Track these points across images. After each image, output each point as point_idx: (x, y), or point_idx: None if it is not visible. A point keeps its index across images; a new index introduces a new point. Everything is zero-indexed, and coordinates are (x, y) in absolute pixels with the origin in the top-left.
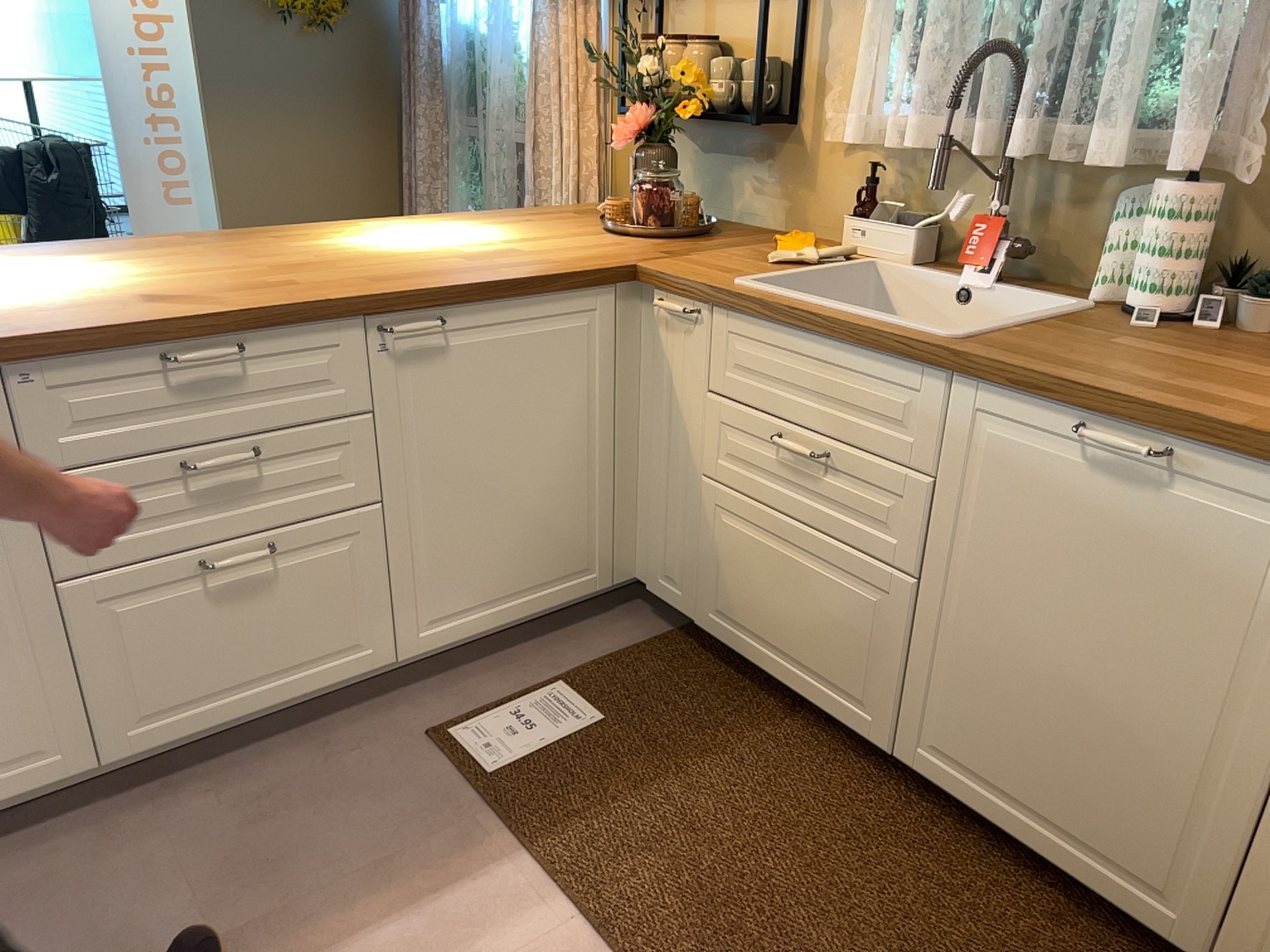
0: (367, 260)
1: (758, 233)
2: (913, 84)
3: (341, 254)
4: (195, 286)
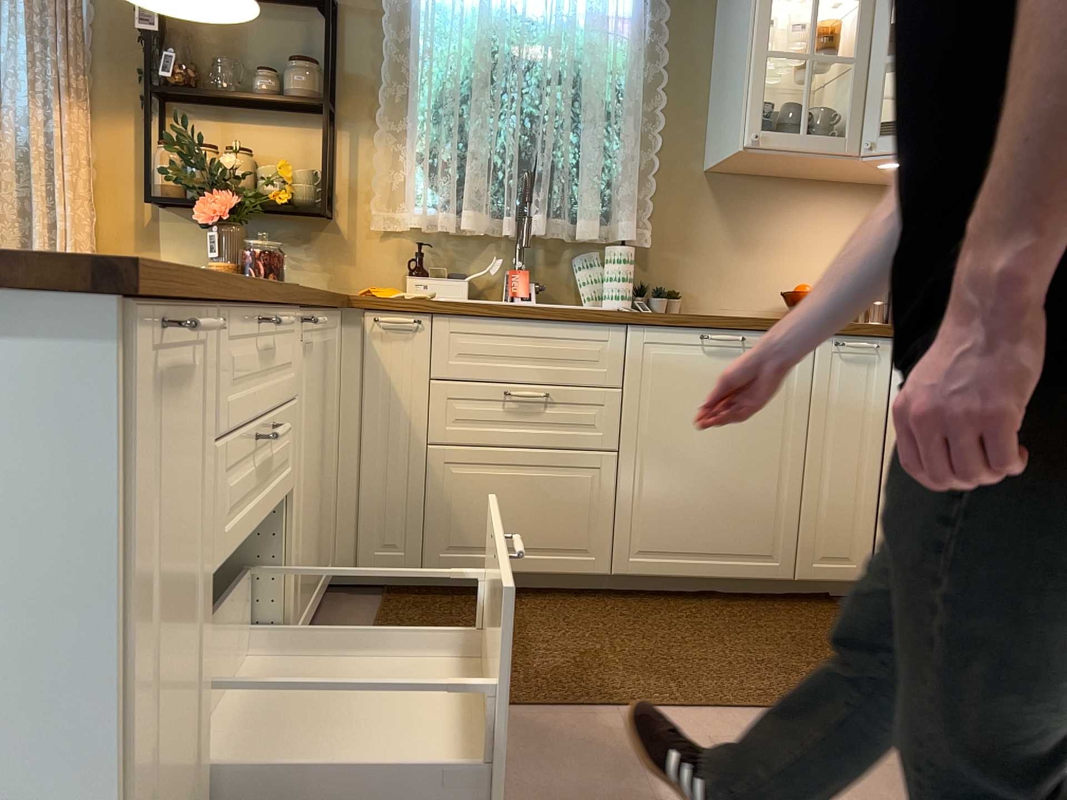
0: None
1: None
2: (452, 192)
3: None
4: None
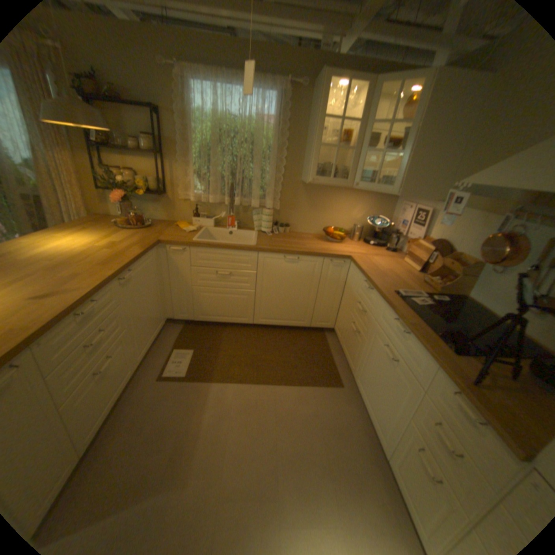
0: (74, 258)
1: (162, 222)
2: (206, 187)
3: (55, 258)
4: (39, 287)
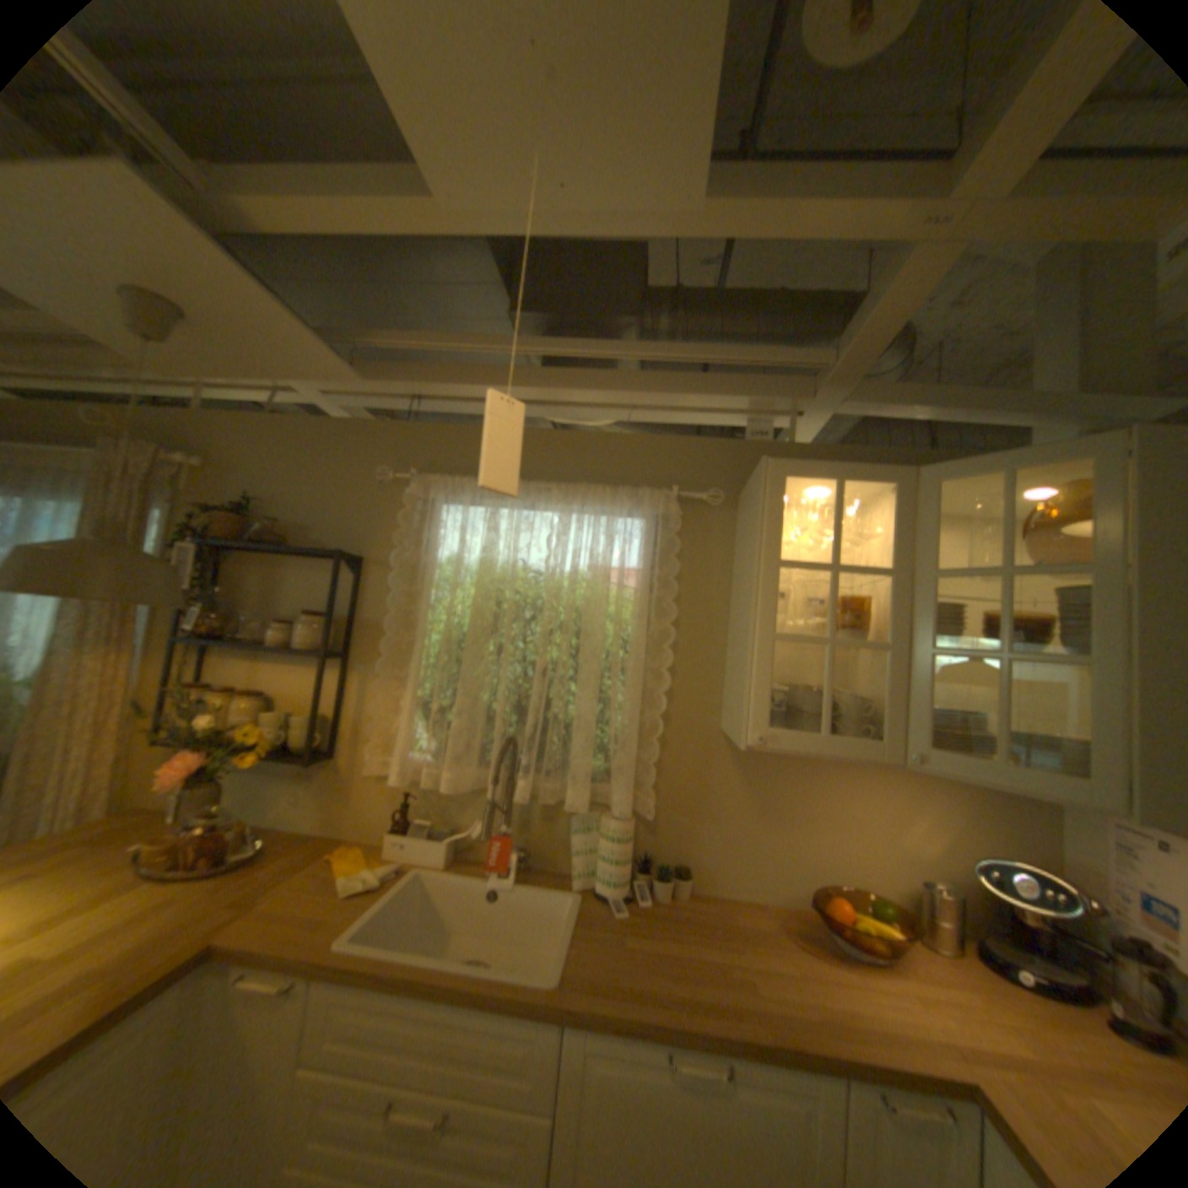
0: None
1: (299, 843)
2: (441, 745)
3: None
4: None
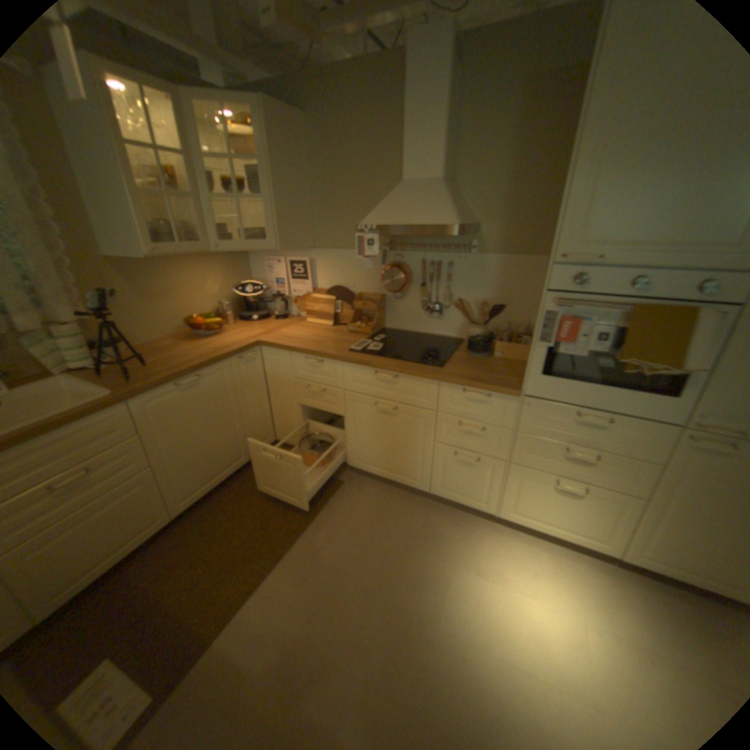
0: None
1: None
2: None
3: None
4: None
